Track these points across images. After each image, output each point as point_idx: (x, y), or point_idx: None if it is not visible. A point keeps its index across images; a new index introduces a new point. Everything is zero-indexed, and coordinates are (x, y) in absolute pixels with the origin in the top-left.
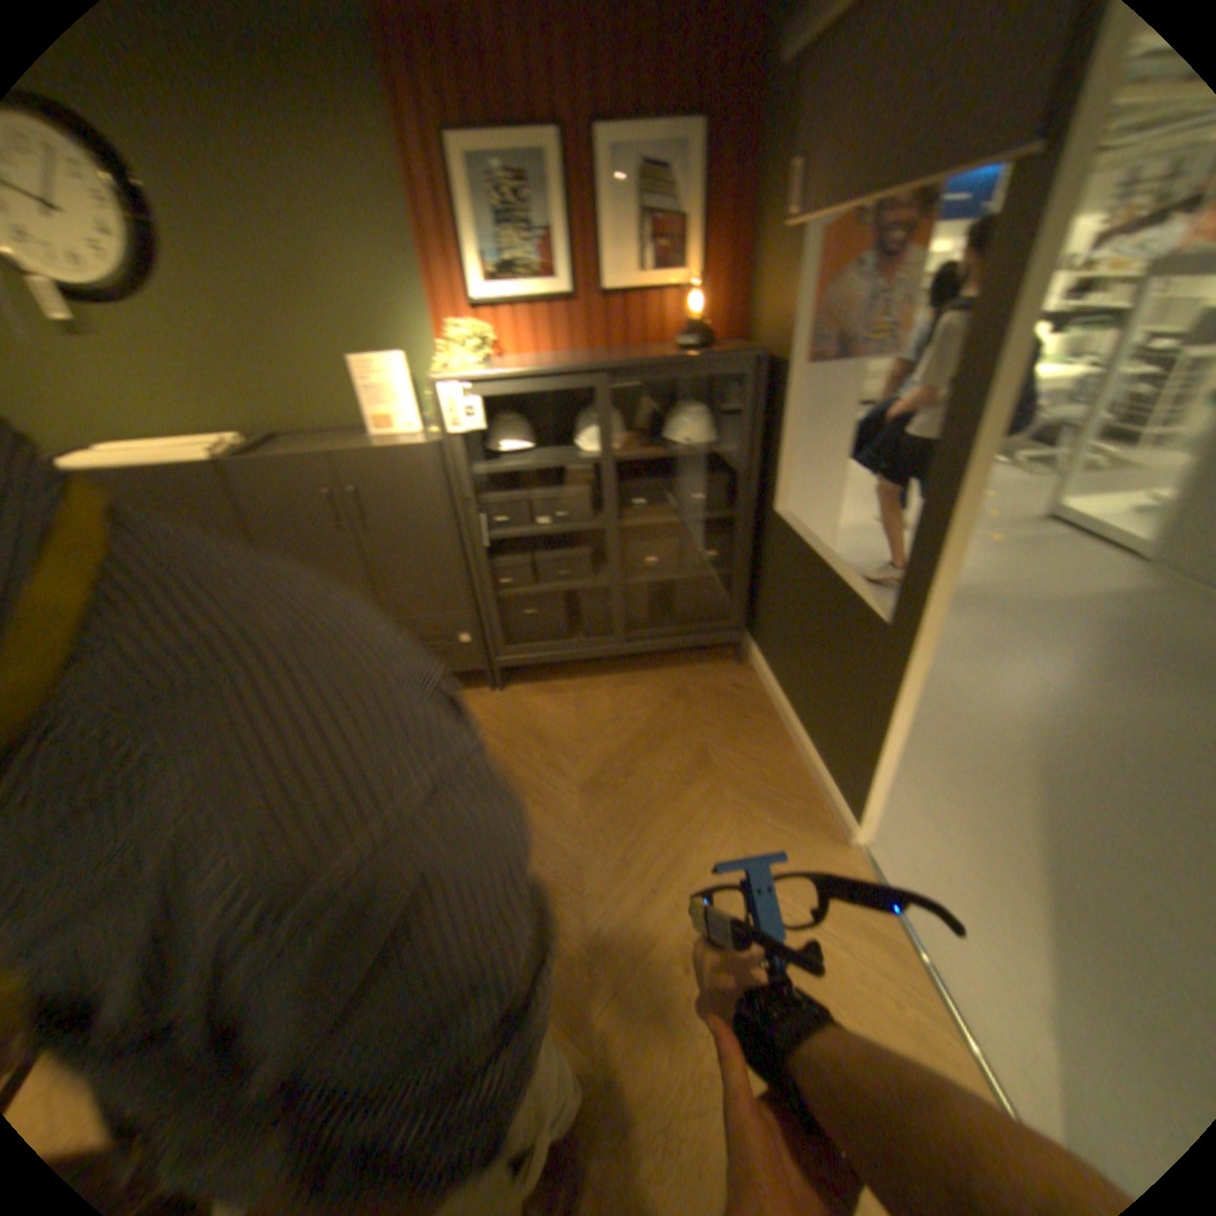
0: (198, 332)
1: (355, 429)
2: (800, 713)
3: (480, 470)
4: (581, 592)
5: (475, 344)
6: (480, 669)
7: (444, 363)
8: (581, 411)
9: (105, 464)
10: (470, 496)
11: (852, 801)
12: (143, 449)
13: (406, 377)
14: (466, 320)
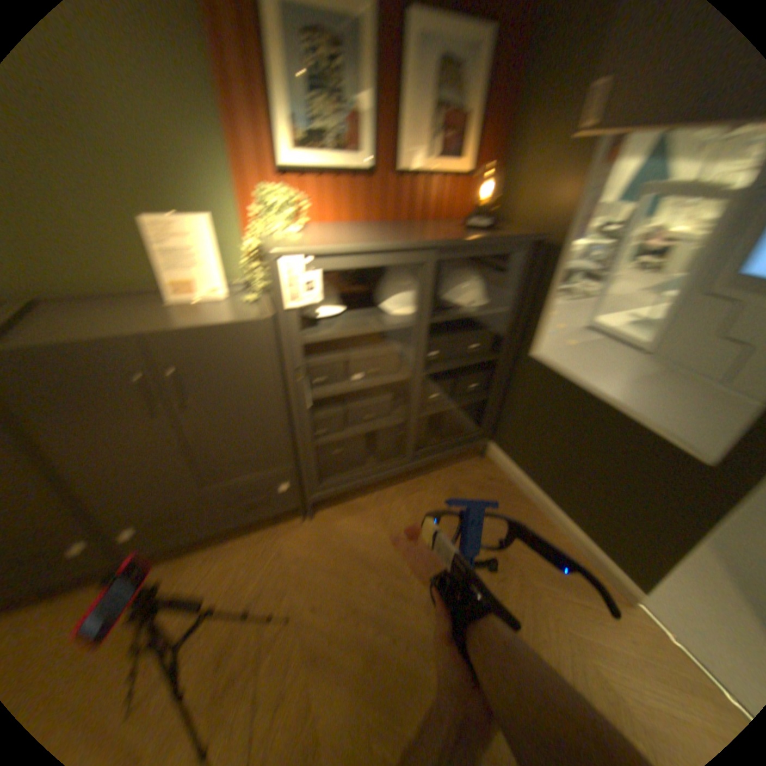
0: None
1: (143, 295)
2: (561, 503)
3: (308, 340)
4: (380, 429)
5: (291, 213)
6: (293, 509)
7: (263, 231)
8: (382, 278)
9: None
10: (299, 366)
11: (638, 578)
12: None
13: (210, 242)
14: (277, 187)
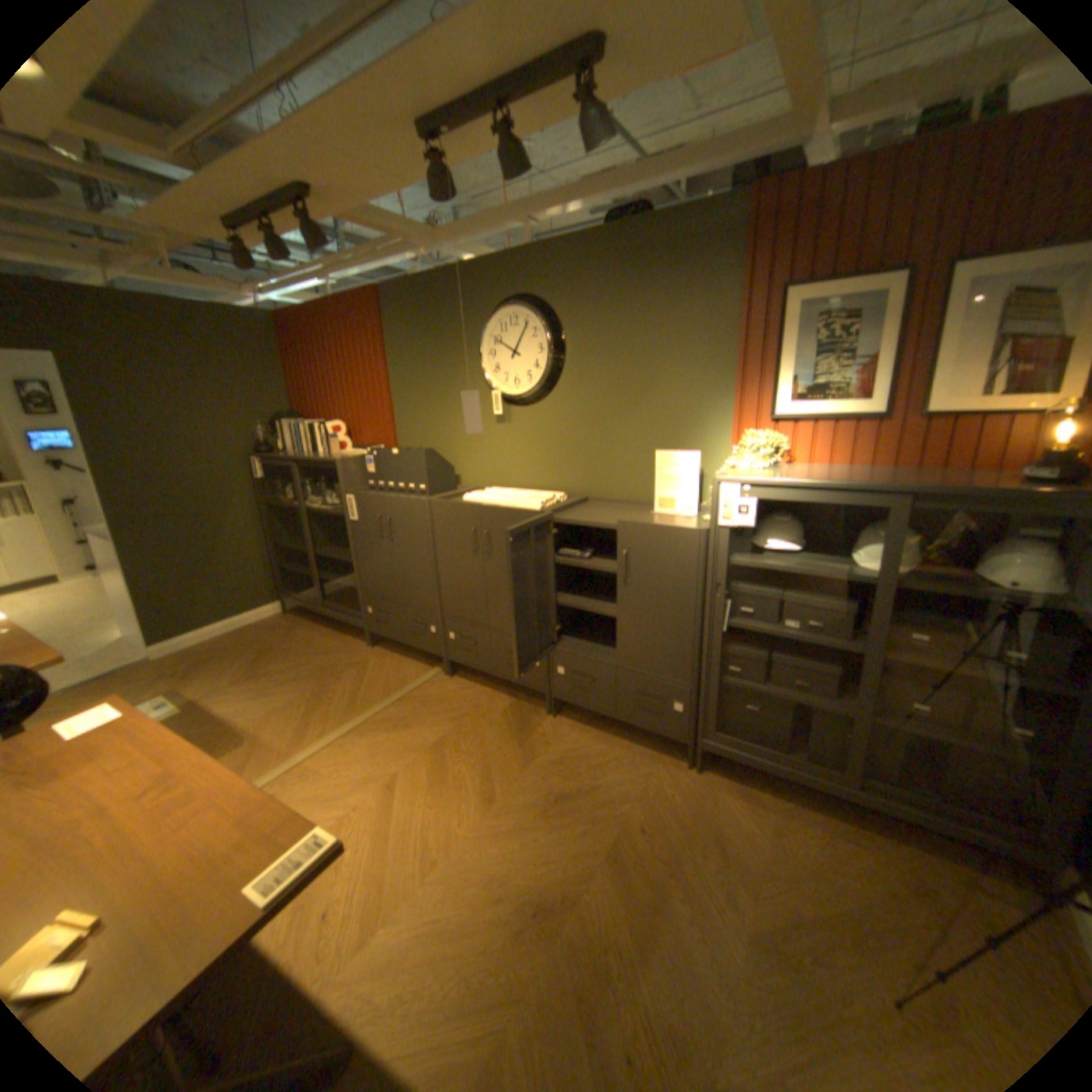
0: (567, 427)
1: (646, 506)
2: None
3: (740, 563)
4: (817, 713)
5: (769, 453)
6: (684, 745)
7: (735, 466)
8: (869, 528)
9: (488, 502)
10: (723, 584)
11: None
12: (511, 496)
13: (699, 473)
14: (767, 432)
